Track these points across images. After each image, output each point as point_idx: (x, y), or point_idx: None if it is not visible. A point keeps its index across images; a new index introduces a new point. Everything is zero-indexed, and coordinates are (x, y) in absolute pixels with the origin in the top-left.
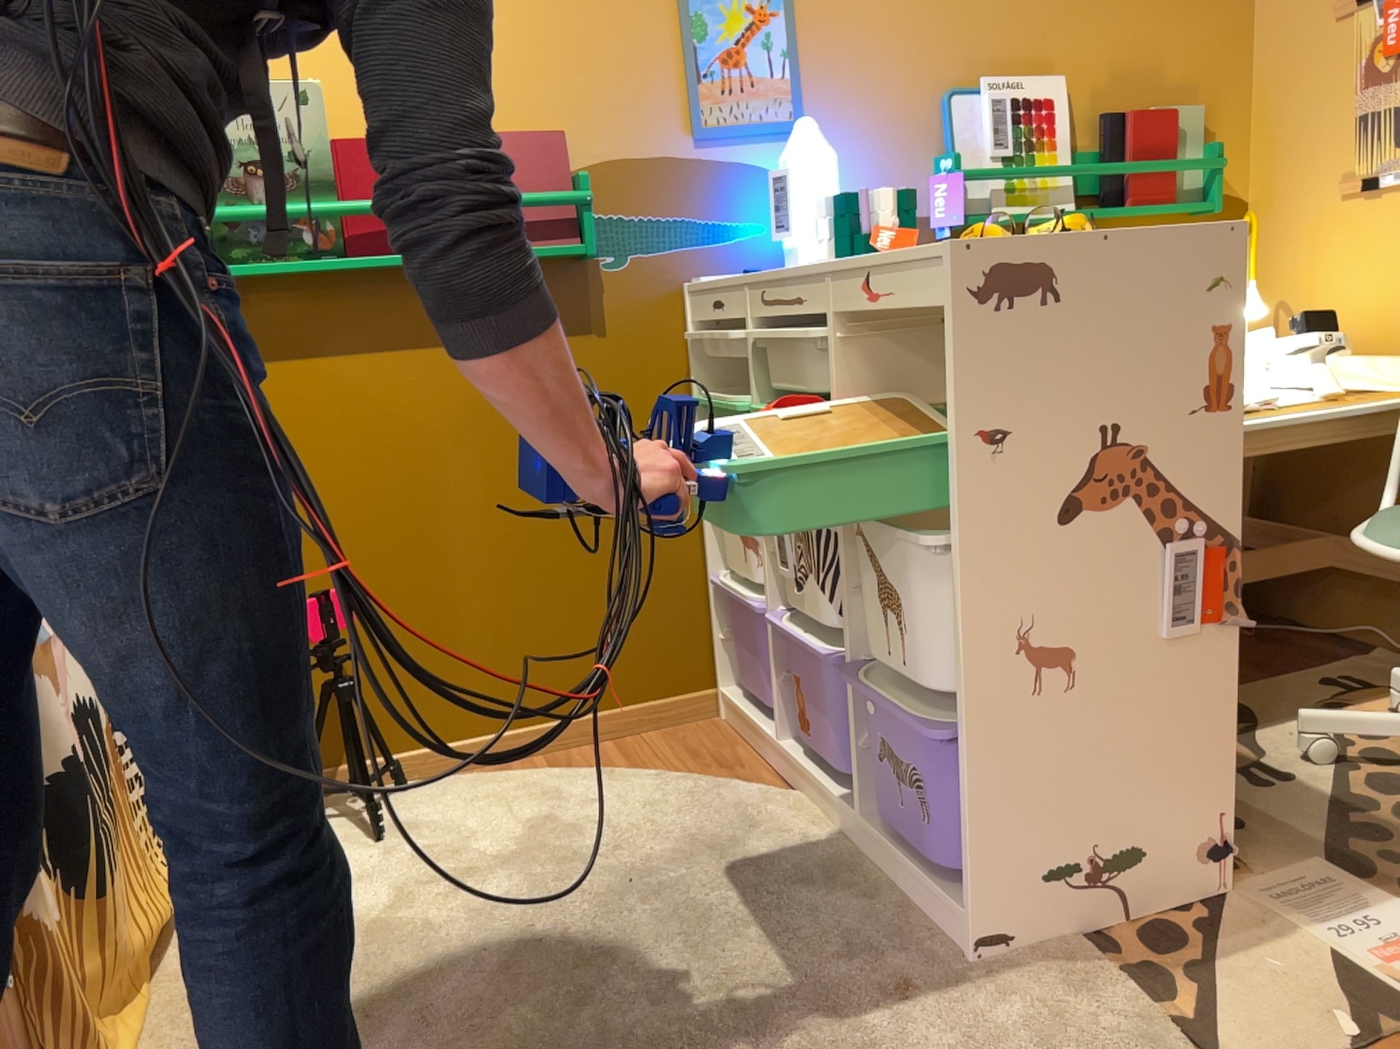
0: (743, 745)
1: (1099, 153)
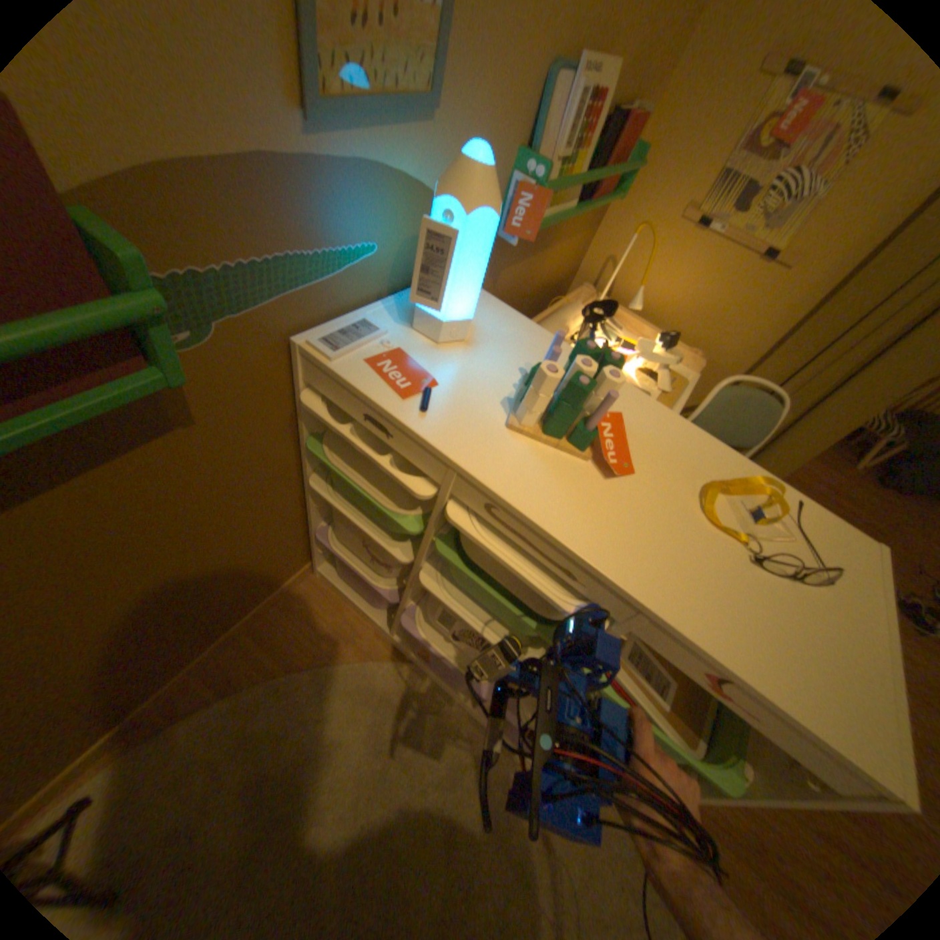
0: (350, 610)
1: (603, 145)
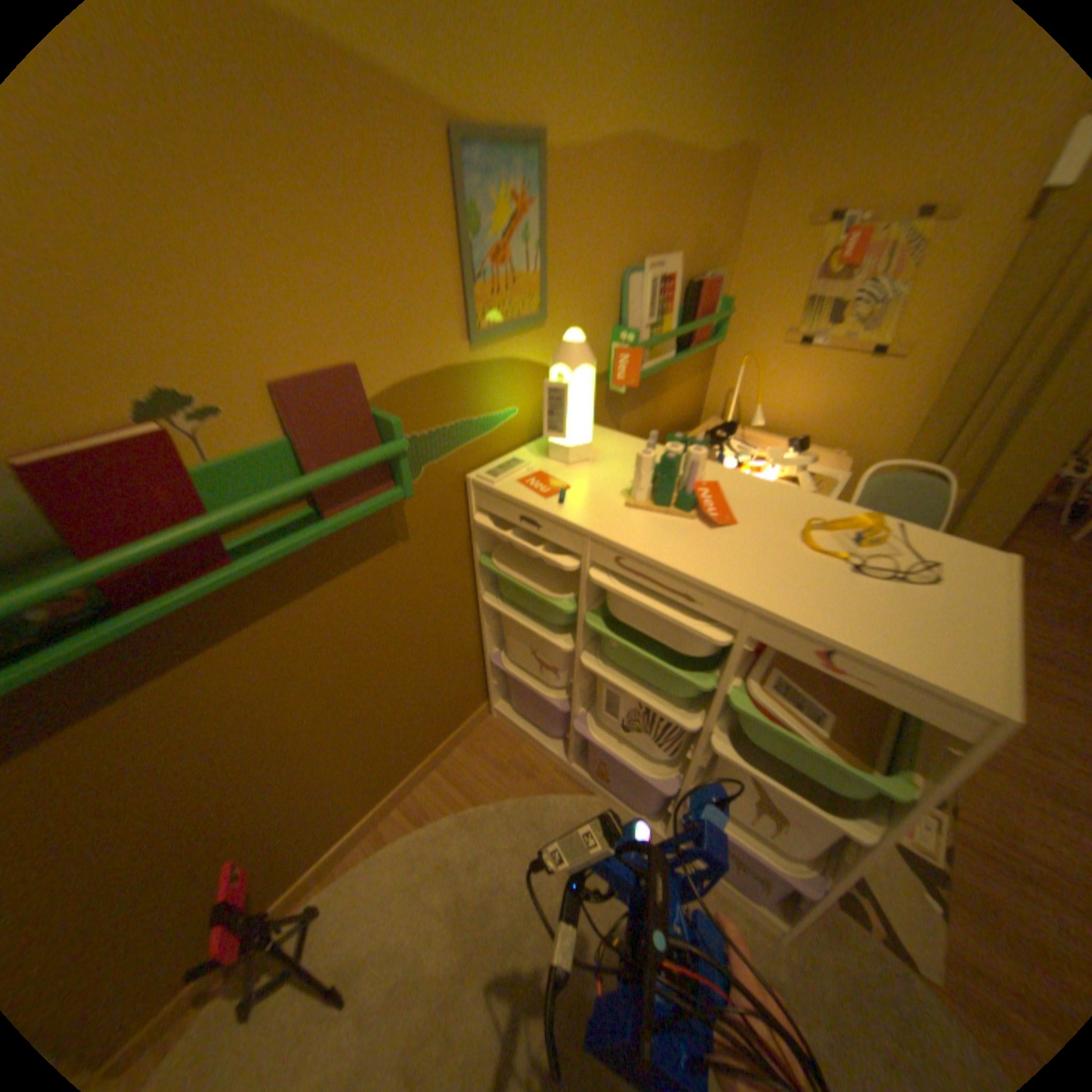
0: (528, 746)
1: (686, 307)
